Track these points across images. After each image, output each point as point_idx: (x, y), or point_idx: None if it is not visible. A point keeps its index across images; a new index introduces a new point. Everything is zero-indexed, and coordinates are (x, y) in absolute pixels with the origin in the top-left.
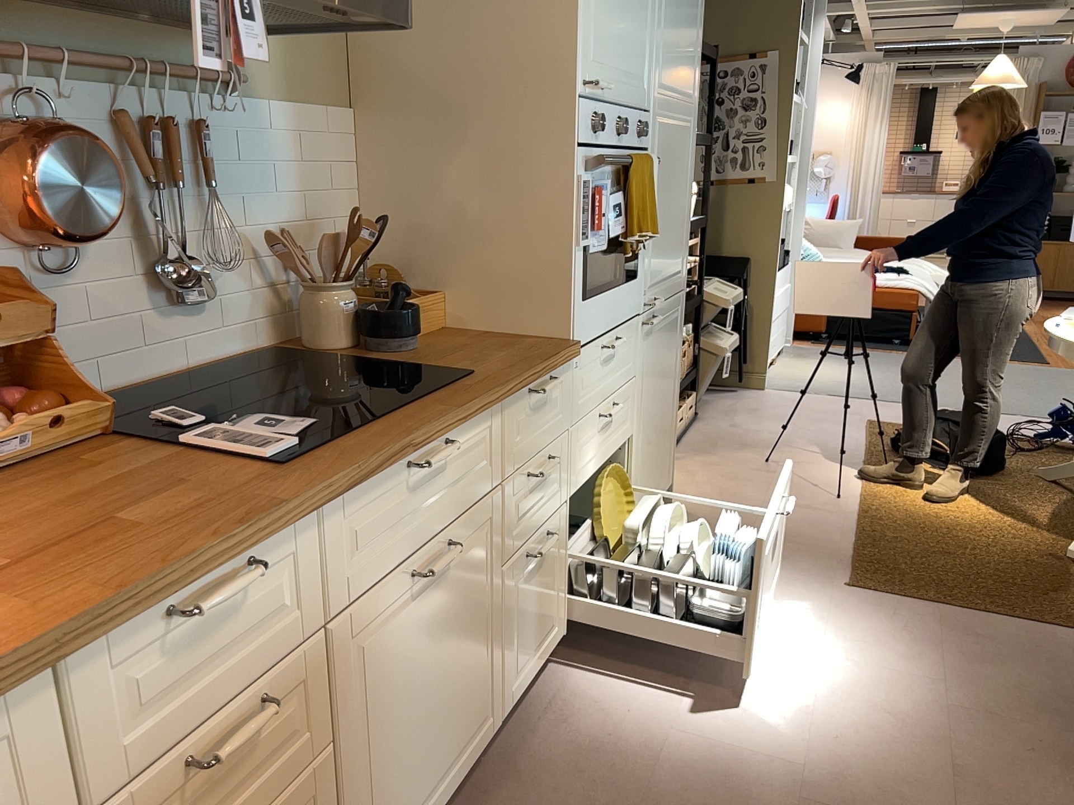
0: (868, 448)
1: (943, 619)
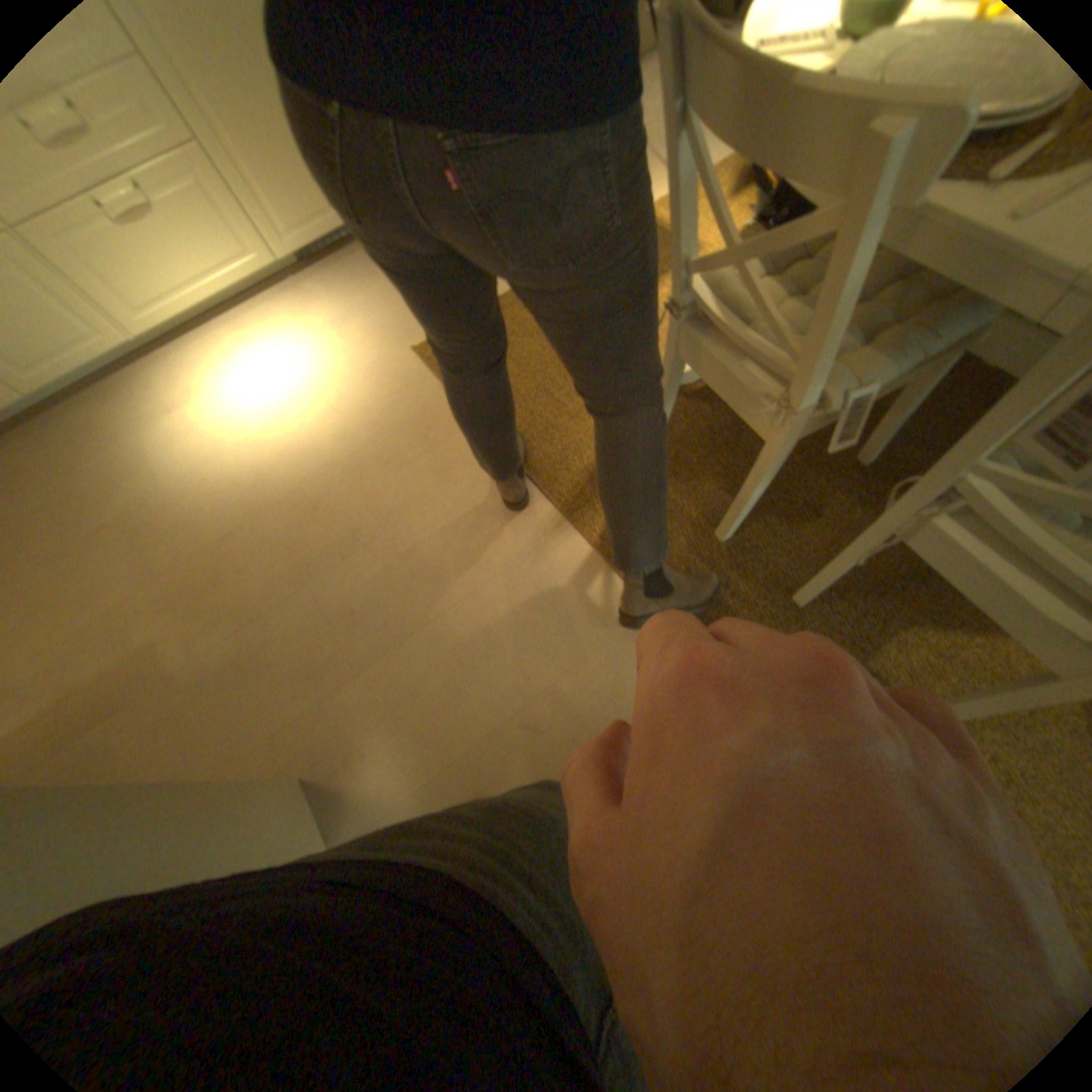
0: (728, 156)
1: (431, 410)
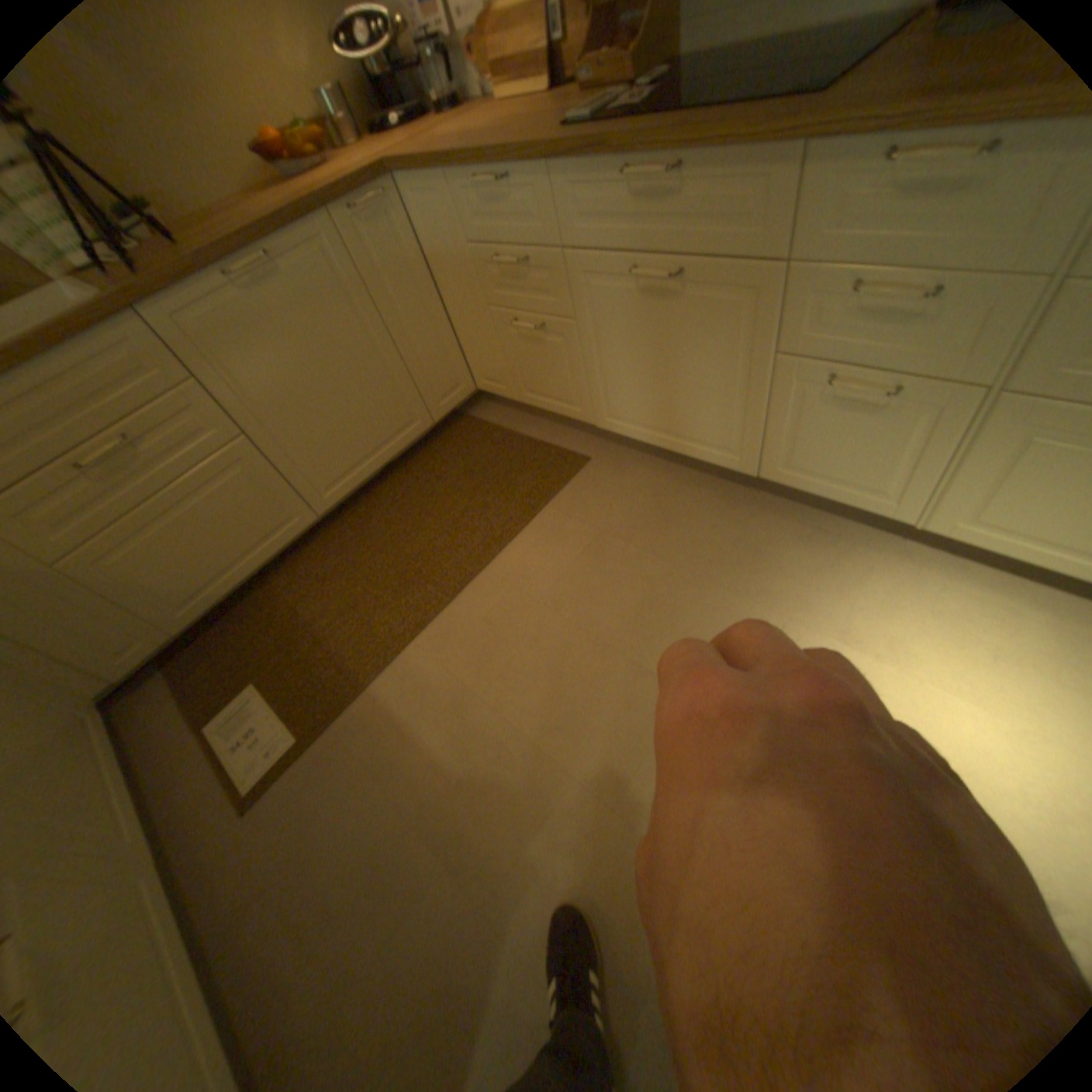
0: None
1: None
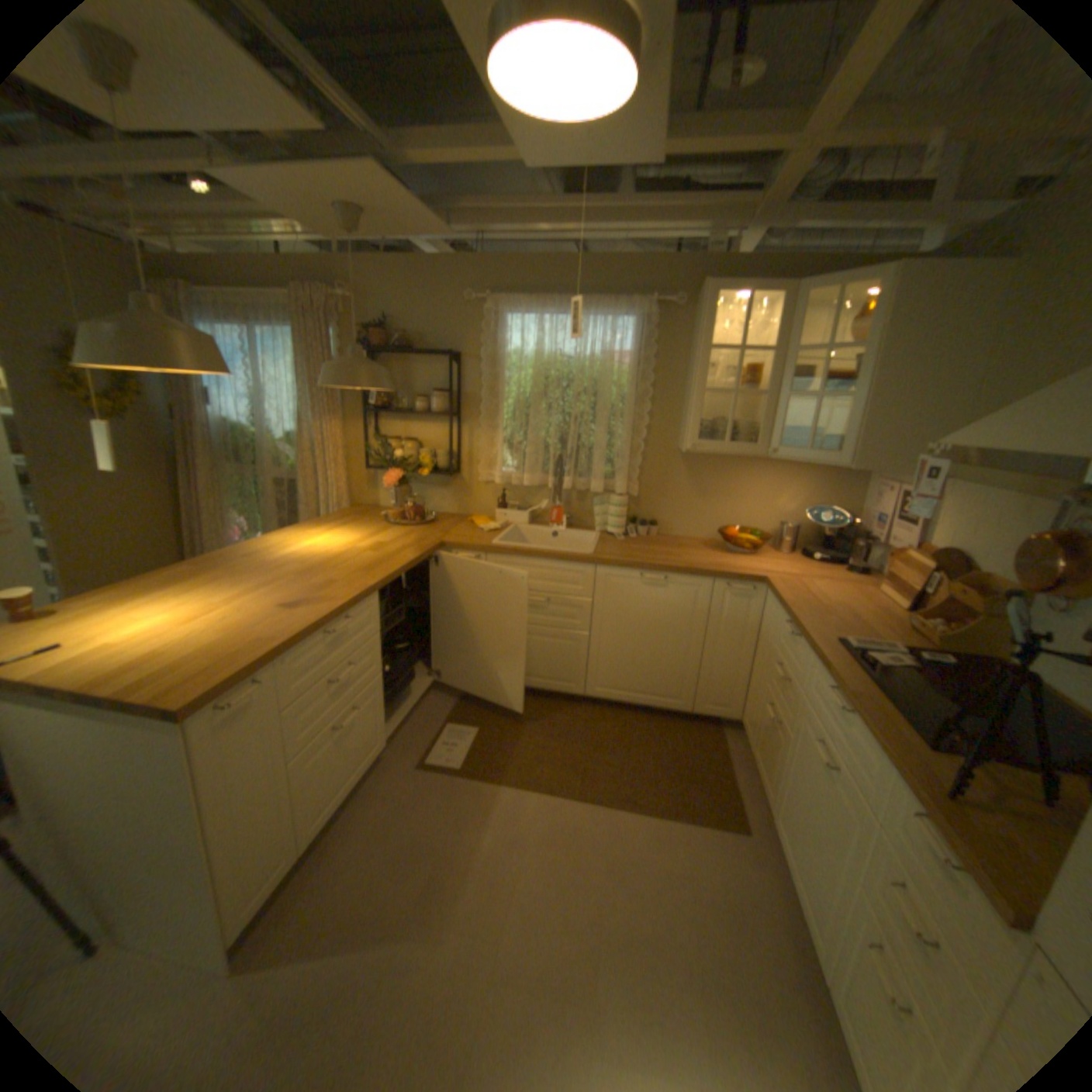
0: None
1: None
